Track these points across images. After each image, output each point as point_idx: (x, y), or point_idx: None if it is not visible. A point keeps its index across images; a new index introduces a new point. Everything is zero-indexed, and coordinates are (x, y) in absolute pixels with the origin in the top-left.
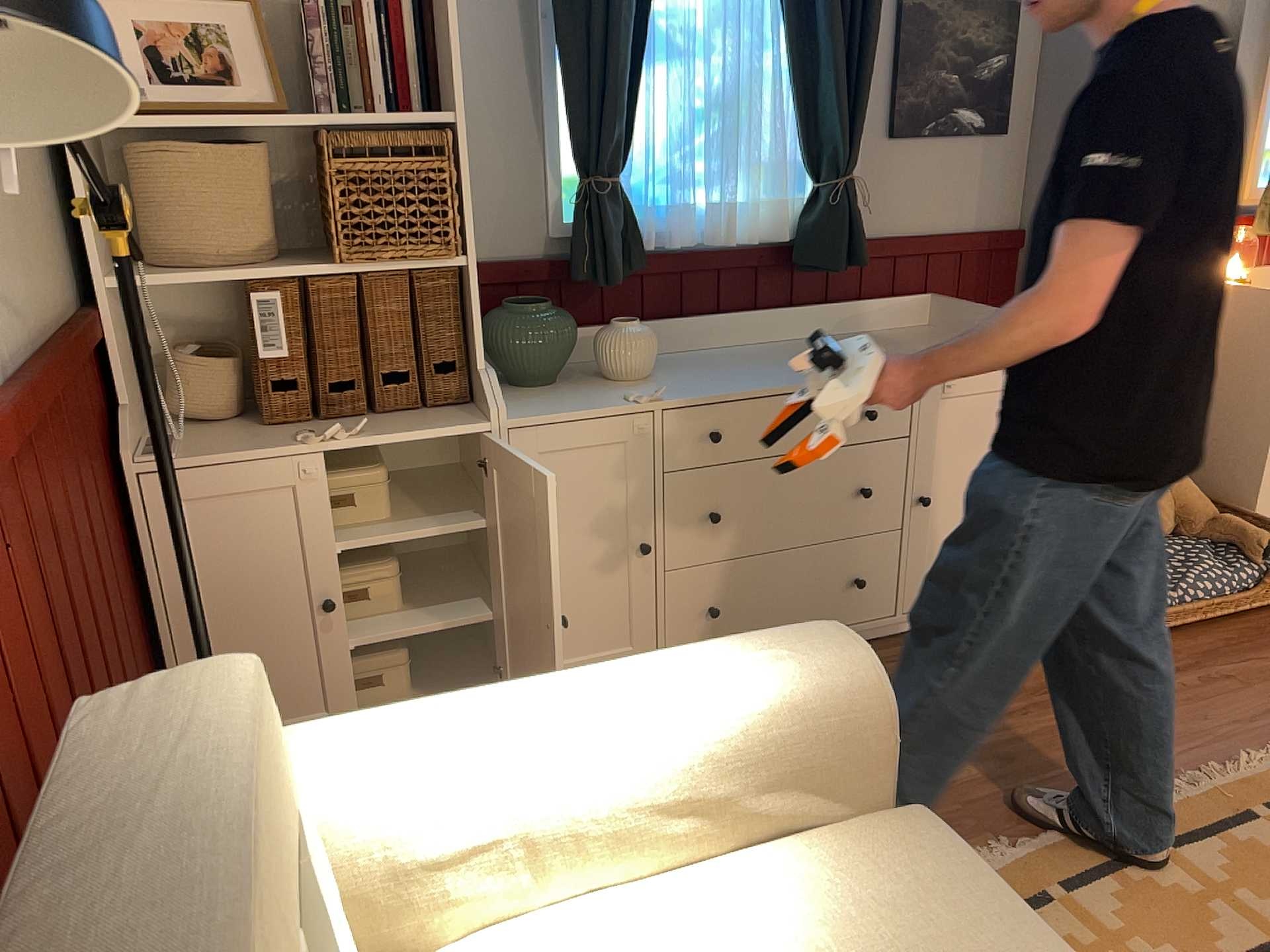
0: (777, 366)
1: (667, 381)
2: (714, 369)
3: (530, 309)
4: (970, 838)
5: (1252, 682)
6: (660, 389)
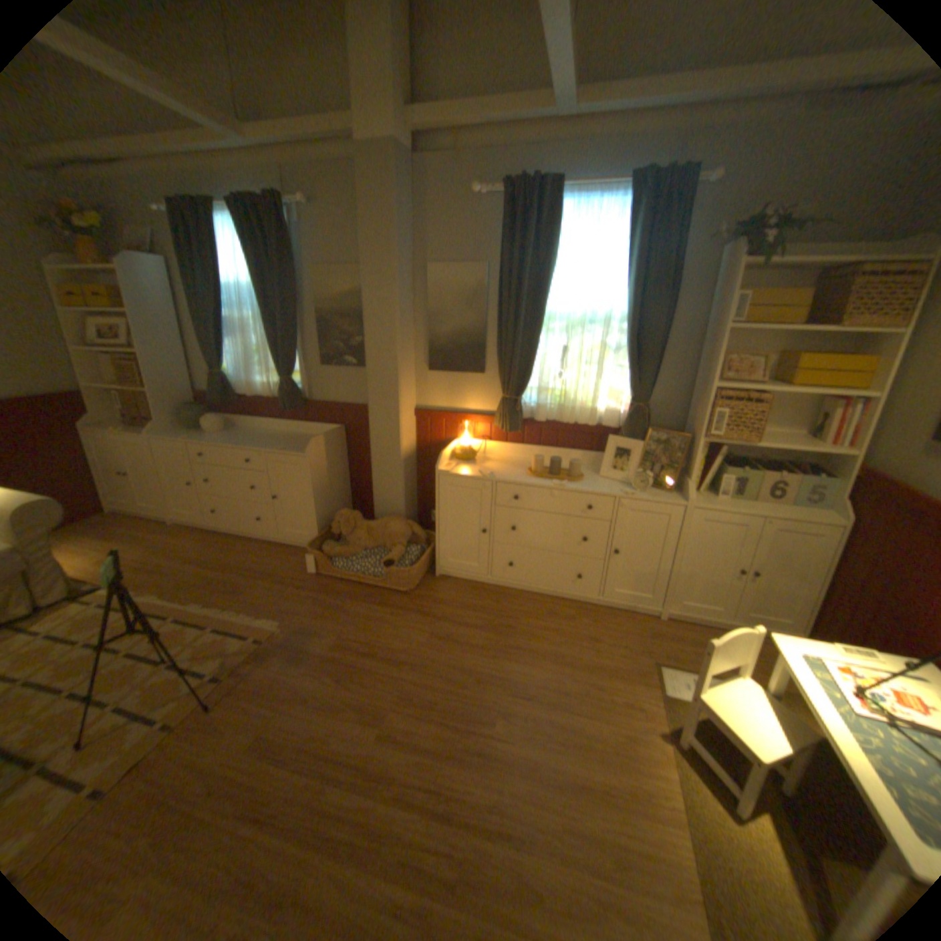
0: (245, 440)
1: (210, 437)
2: (233, 436)
3: (183, 408)
4: (155, 595)
5: (316, 606)
6: (188, 438)
